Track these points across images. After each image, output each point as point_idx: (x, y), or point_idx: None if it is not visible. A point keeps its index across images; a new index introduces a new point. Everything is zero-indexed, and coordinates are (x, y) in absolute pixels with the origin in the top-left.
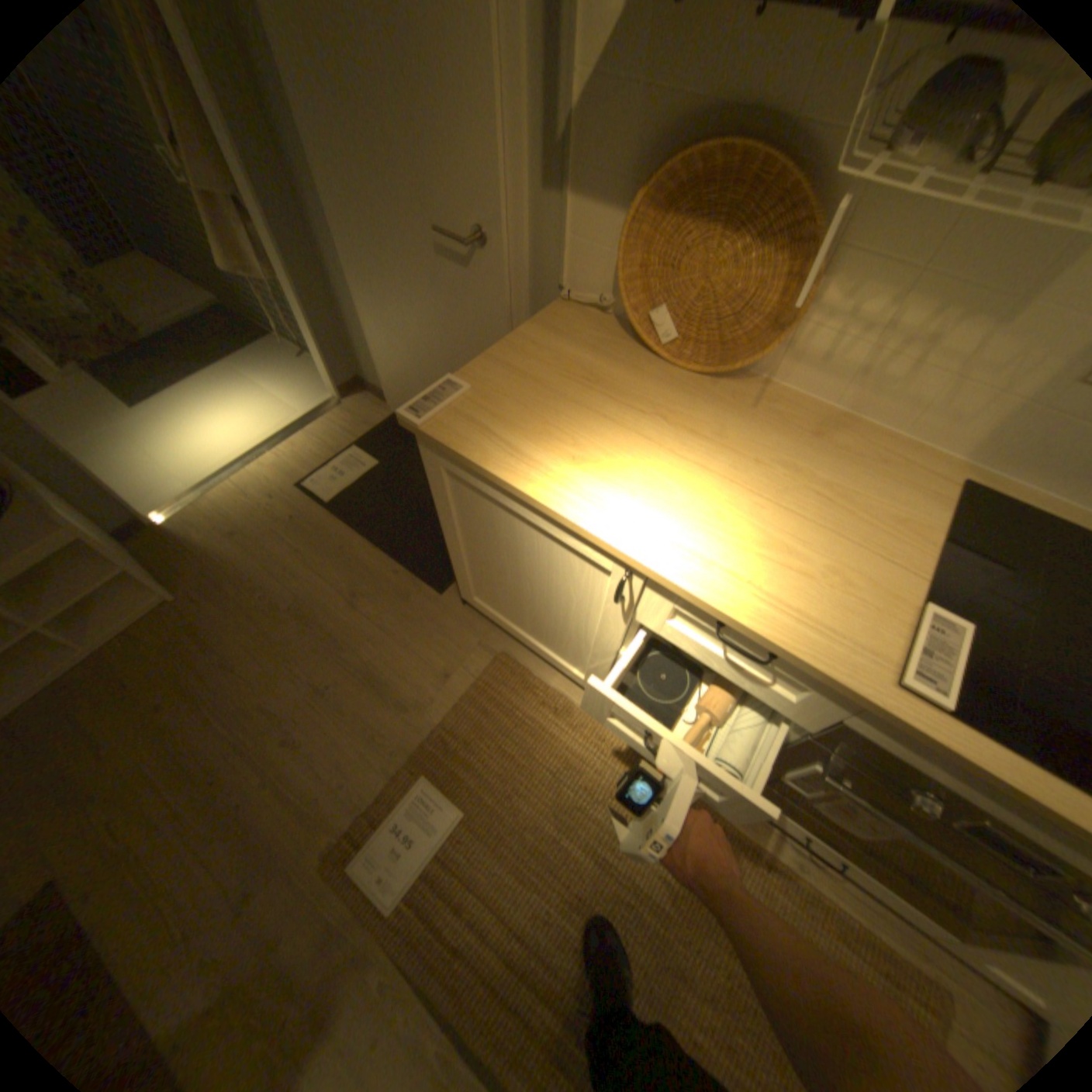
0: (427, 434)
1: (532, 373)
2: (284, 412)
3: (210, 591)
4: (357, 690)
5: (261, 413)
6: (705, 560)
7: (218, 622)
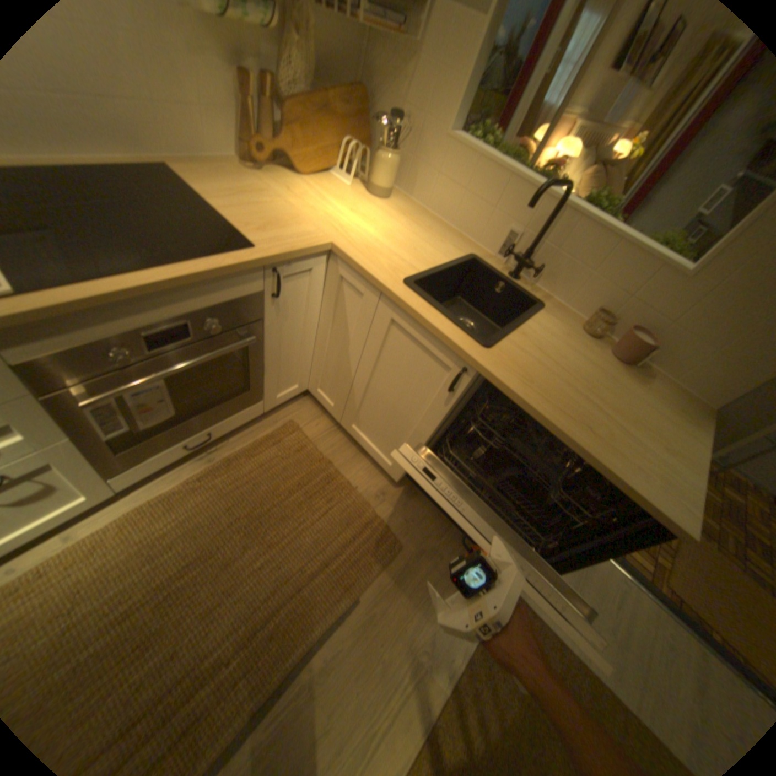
0: None
1: None
2: None
3: None
4: None
5: None
6: None
7: None
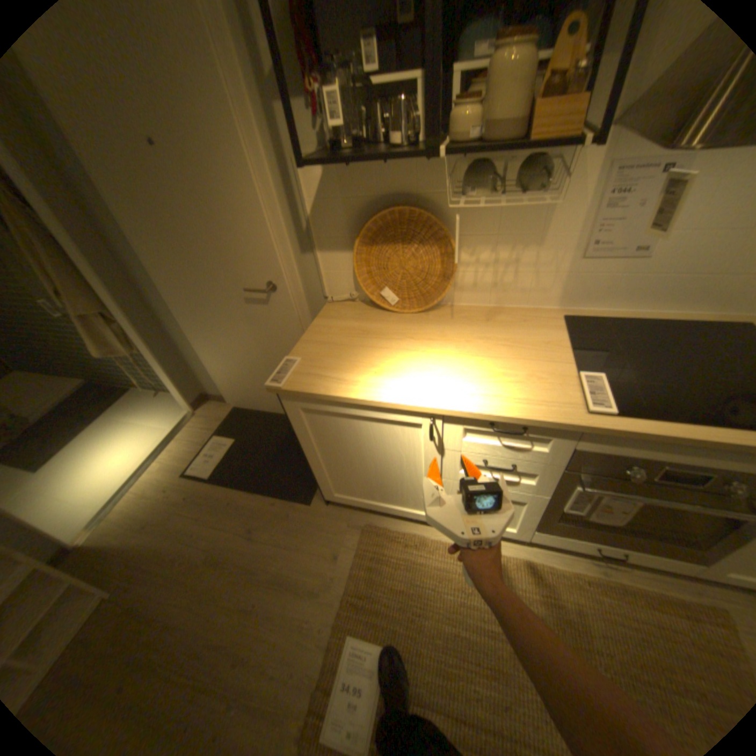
0: (283, 393)
1: (331, 340)
2: (157, 432)
3: (138, 574)
4: (276, 596)
5: (140, 439)
6: (468, 393)
7: (152, 594)
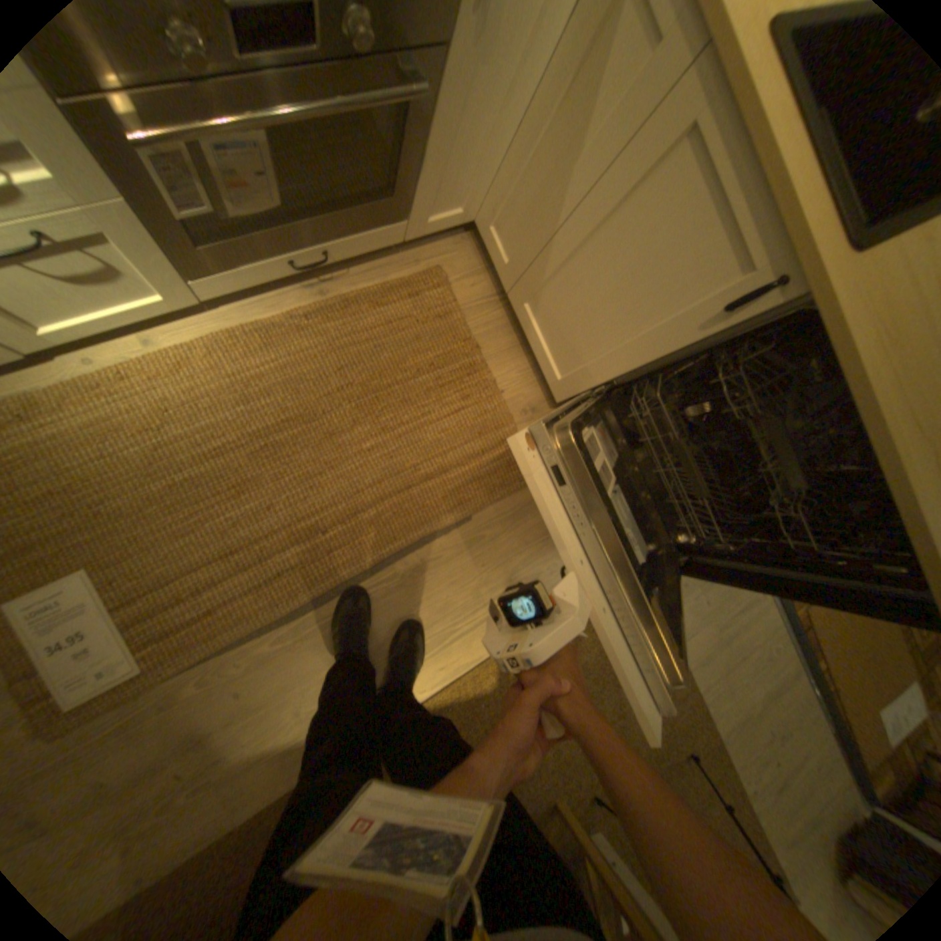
0: None
1: None
2: None
3: None
4: None
5: None
6: None
7: None
